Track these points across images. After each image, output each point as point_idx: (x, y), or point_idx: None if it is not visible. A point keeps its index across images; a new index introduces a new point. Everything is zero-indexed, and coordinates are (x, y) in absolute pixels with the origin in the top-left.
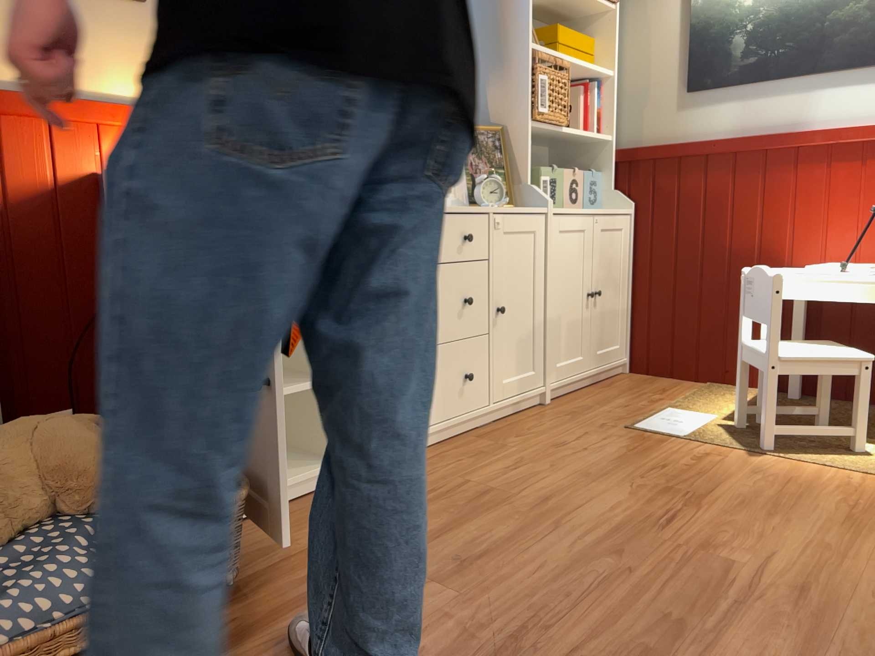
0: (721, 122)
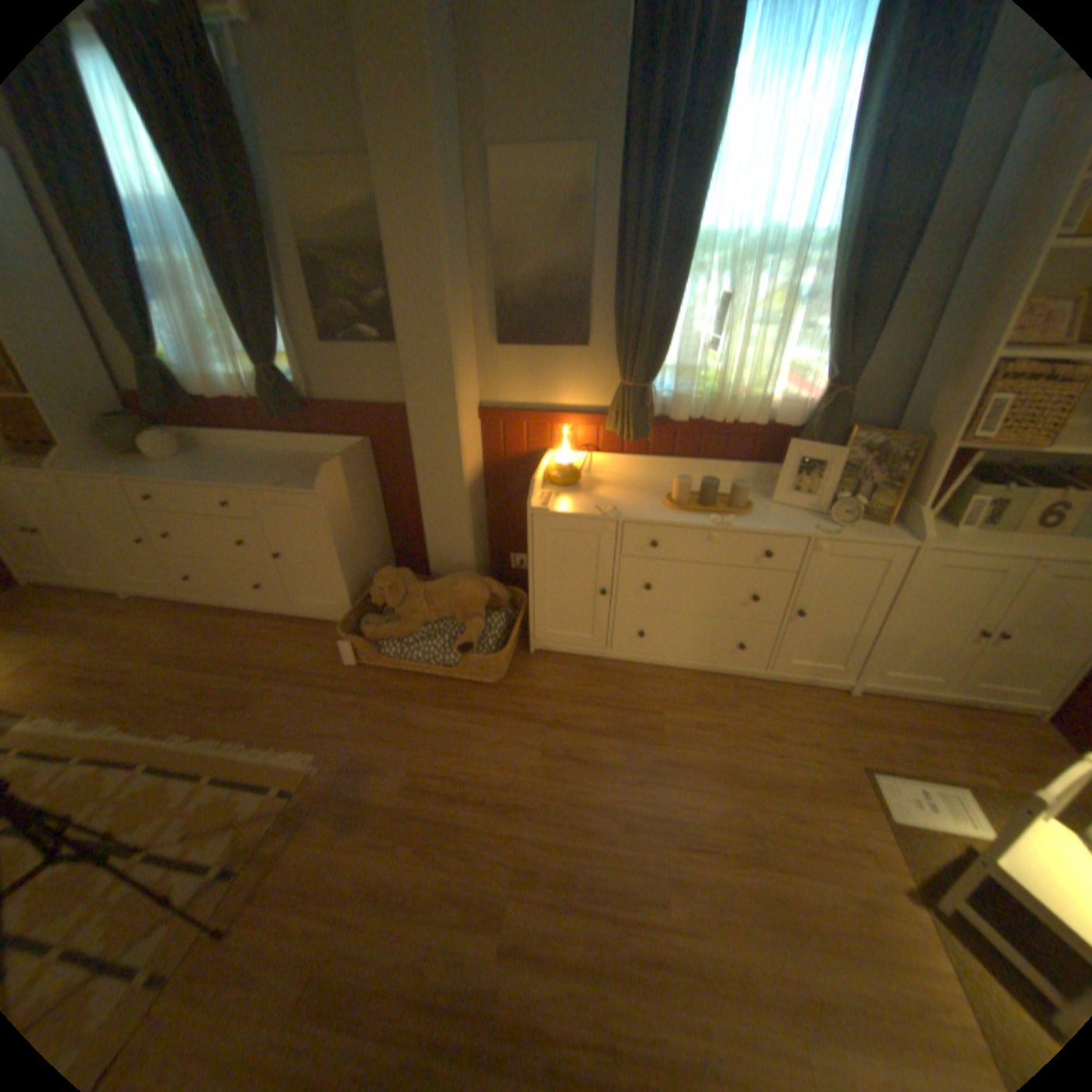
0: None
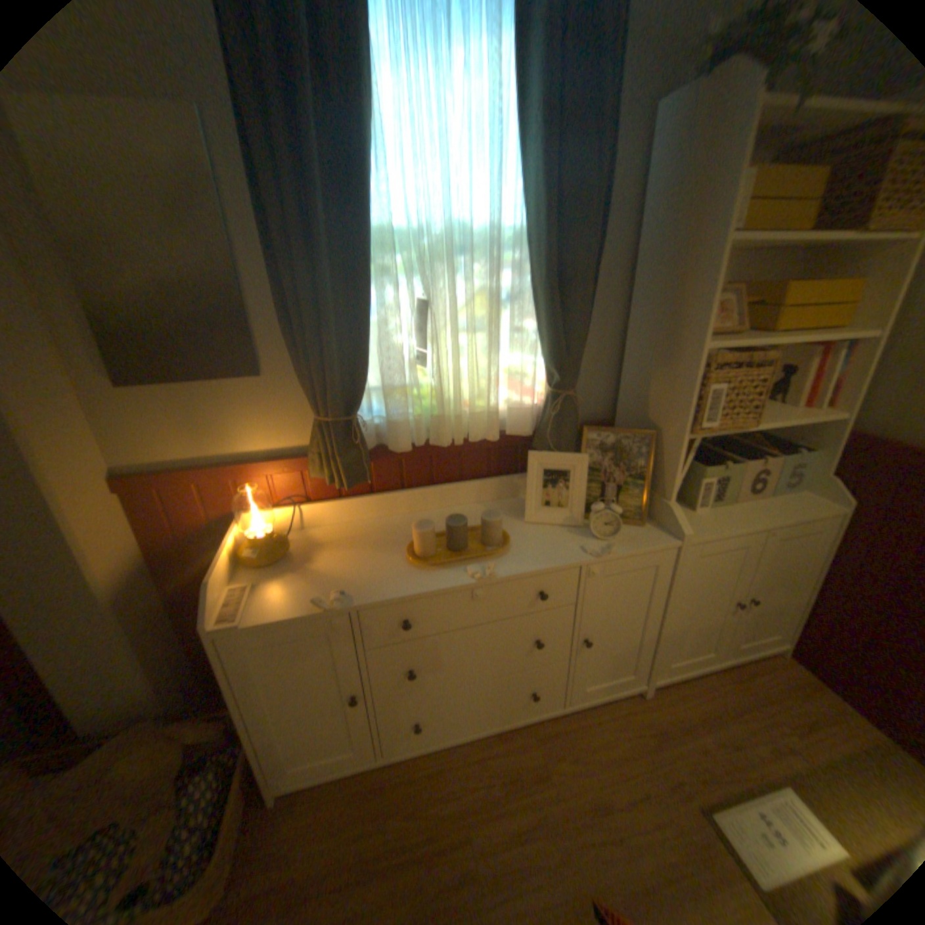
0: None
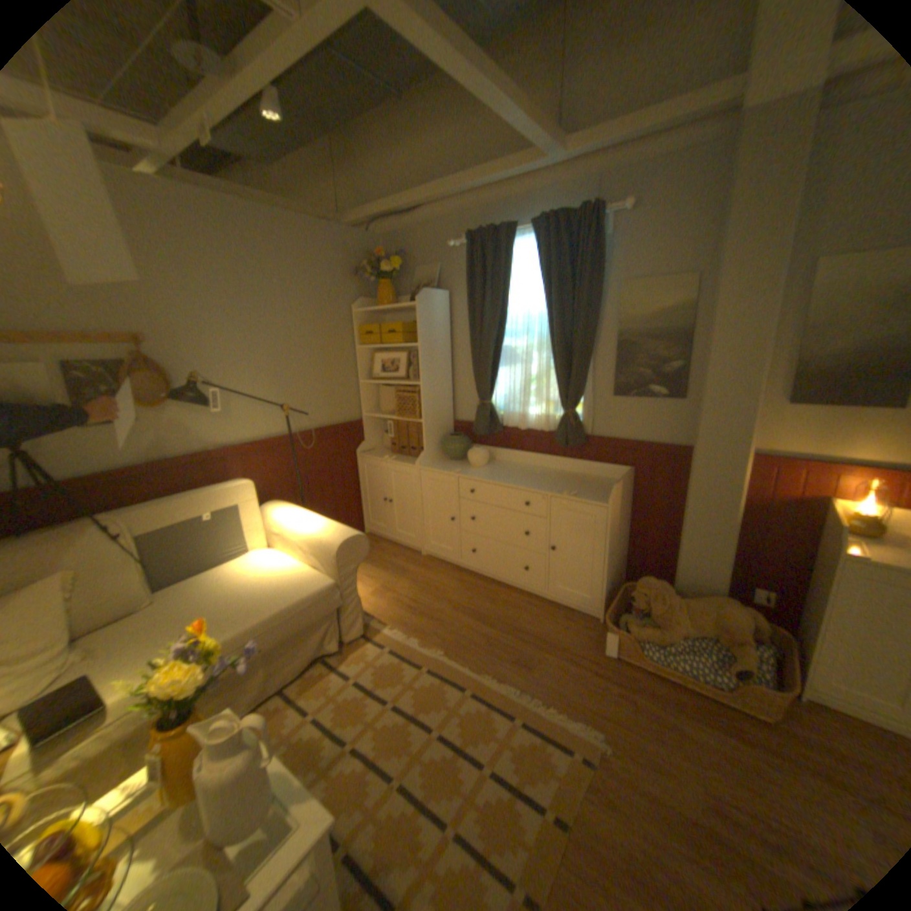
0: None
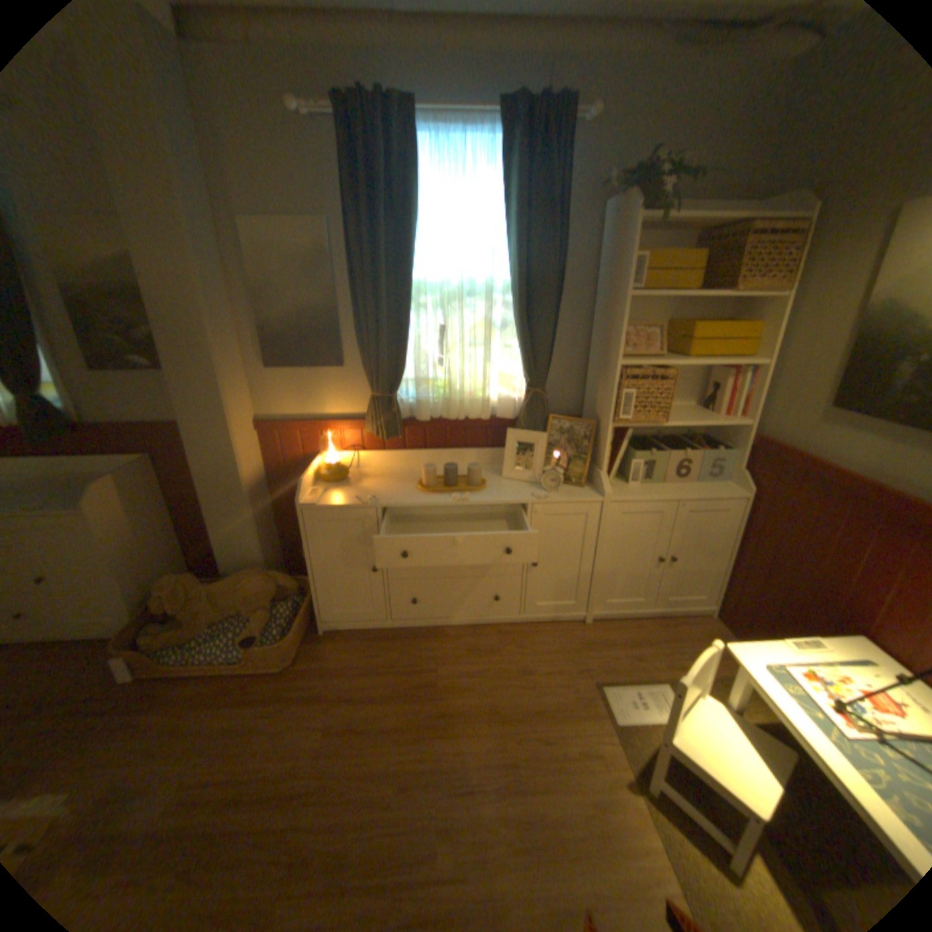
0: (859, 452)
